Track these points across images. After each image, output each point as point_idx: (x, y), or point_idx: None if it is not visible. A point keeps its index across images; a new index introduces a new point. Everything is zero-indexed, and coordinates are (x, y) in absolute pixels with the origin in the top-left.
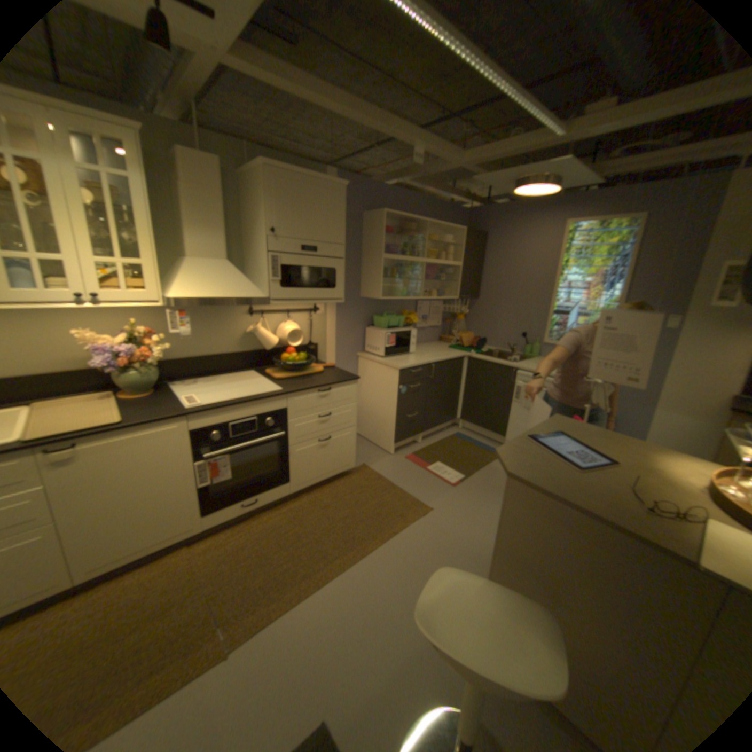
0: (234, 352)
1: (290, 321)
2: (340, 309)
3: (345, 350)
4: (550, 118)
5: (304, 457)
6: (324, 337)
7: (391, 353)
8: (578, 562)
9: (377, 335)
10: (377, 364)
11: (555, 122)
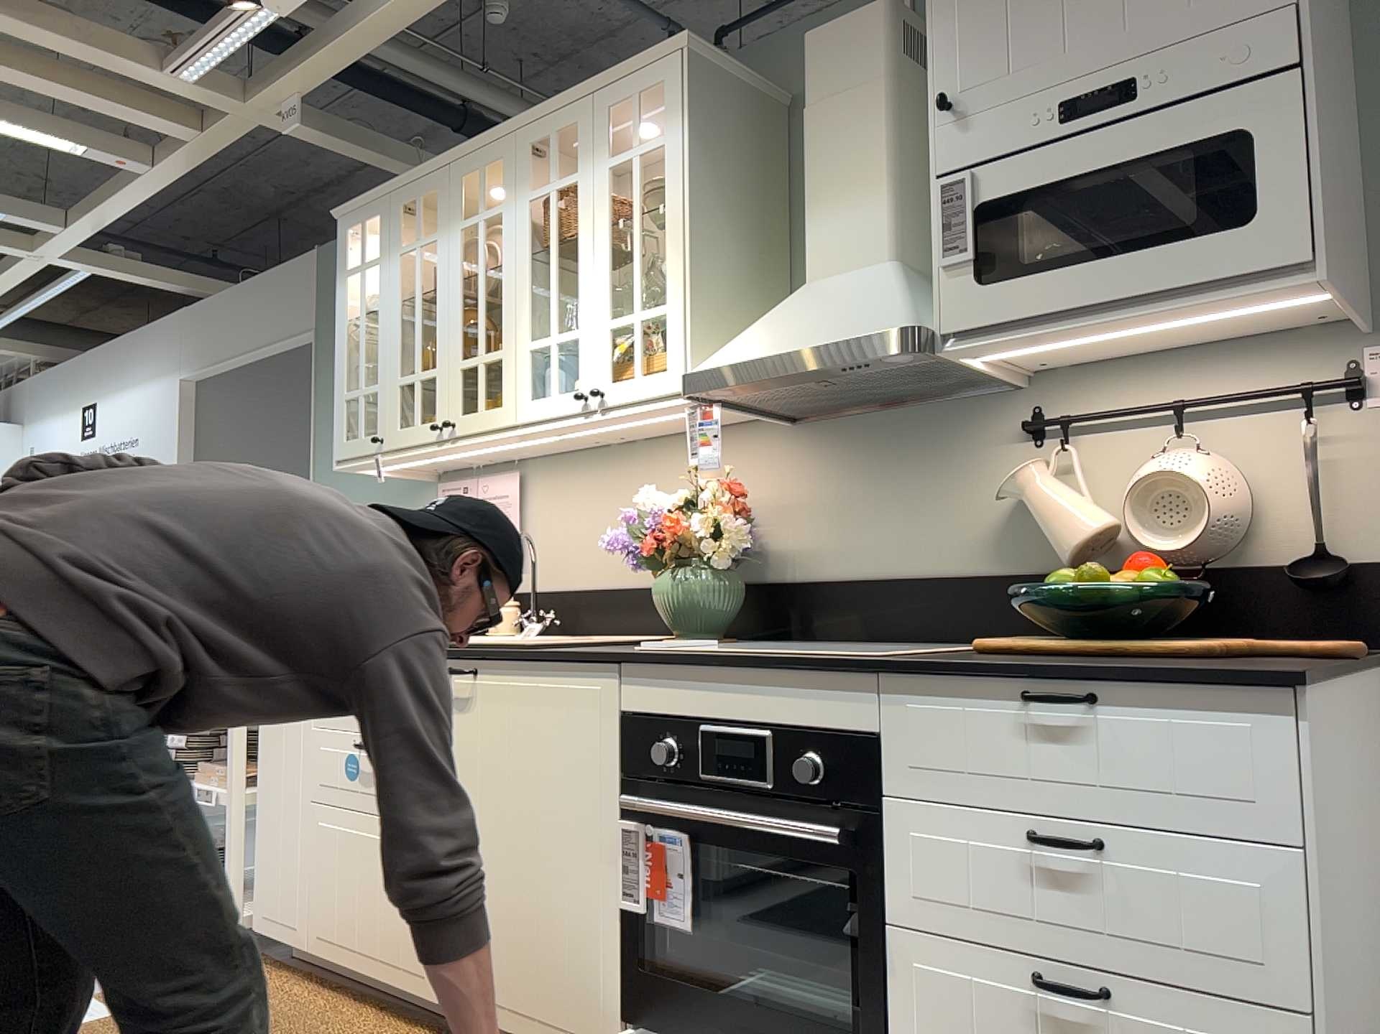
0: (967, 572)
1: (1181, 449)
2: None
3: None
4: None
5: (951, 1020)
6: None
7: None
8: None
9: None
10: None
11: None
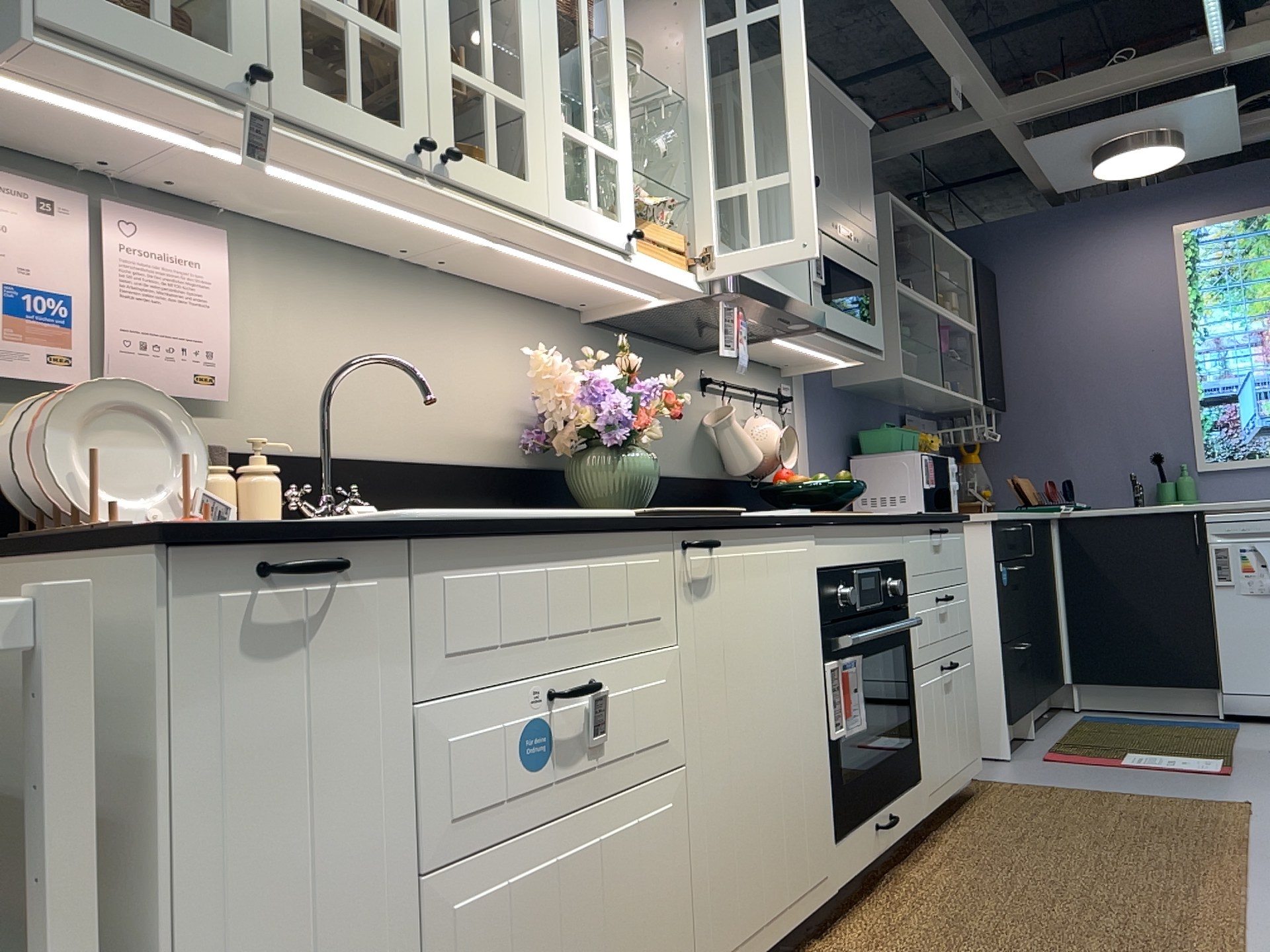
0: (685, 475)
1: (760, 416)
2: (812, 408)
3: None
4: (1220, 20)
5: (931, 707)
6: (797, 469)
7: (933, 505)
8: None
9: (889, 470)
10: None
11: (1222, 28)
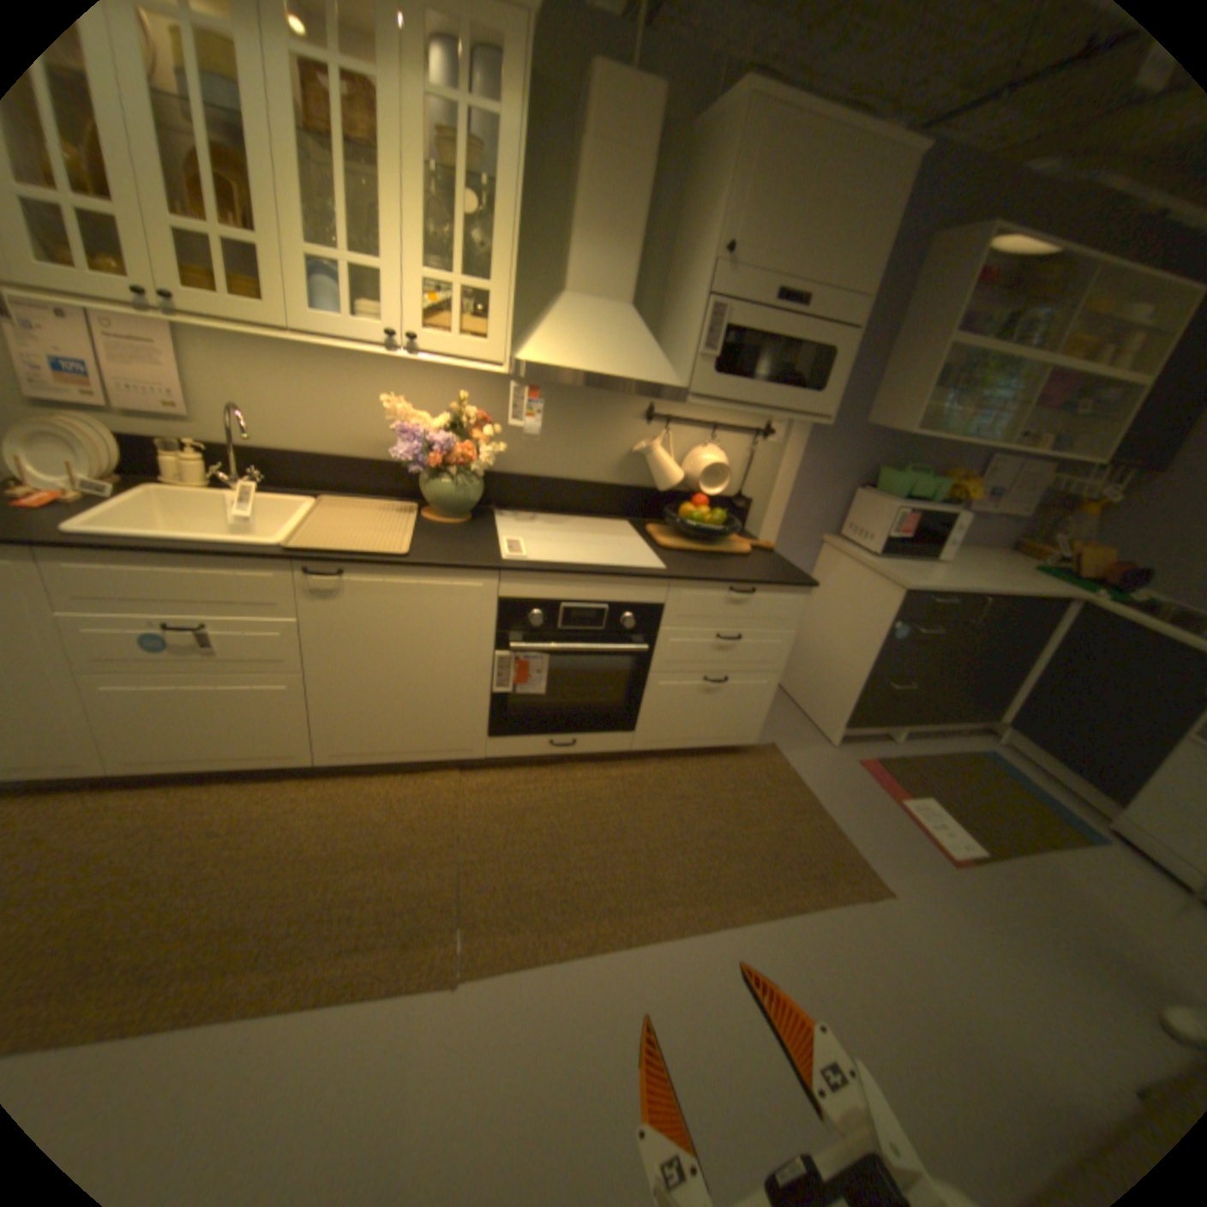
0: (601, 481)
1: (711, 445)
2: (814, 439)
3: (799, 522)
4: None
5: (668, 697)
6: (765, 488)
7: (896, 550)
8: None
9: (876, 508)
10: (858, 565)
11: None
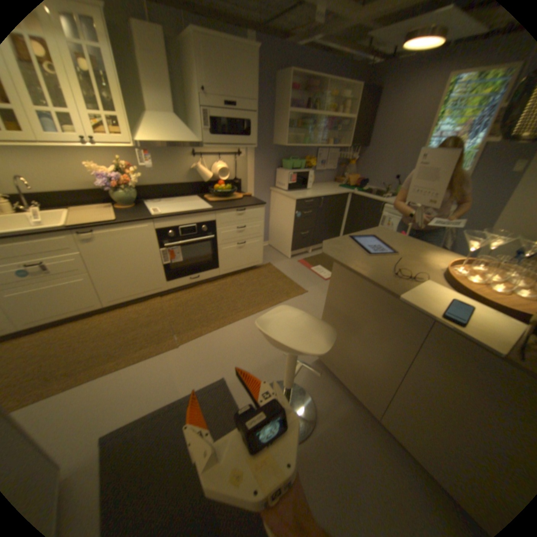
0: (183, 182)
1: (220, 161)
2: (257, 153)
3: (261, 184)
4: None
5: (227, 253)
6: (245, 174)
7: (293, 188)
8: (365, 309)
9: (284, 174)
10: (282, 195)
11: None
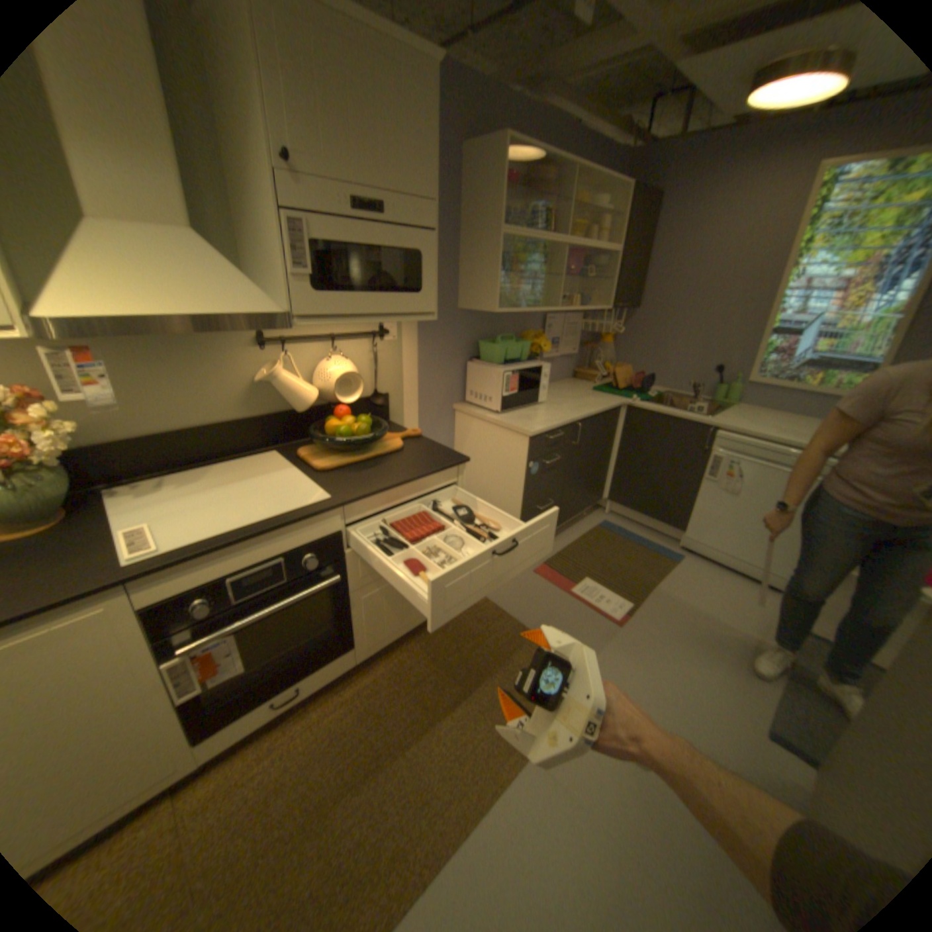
0: (231, 419)
1: (335, 356)
2: (423, 331)
3: (433, 401)
4: None
5: (375, 605)
6: (397, 381)
7: (510, 406)
8: None
9: (486, 376)
10: (488, 425)
11: None
